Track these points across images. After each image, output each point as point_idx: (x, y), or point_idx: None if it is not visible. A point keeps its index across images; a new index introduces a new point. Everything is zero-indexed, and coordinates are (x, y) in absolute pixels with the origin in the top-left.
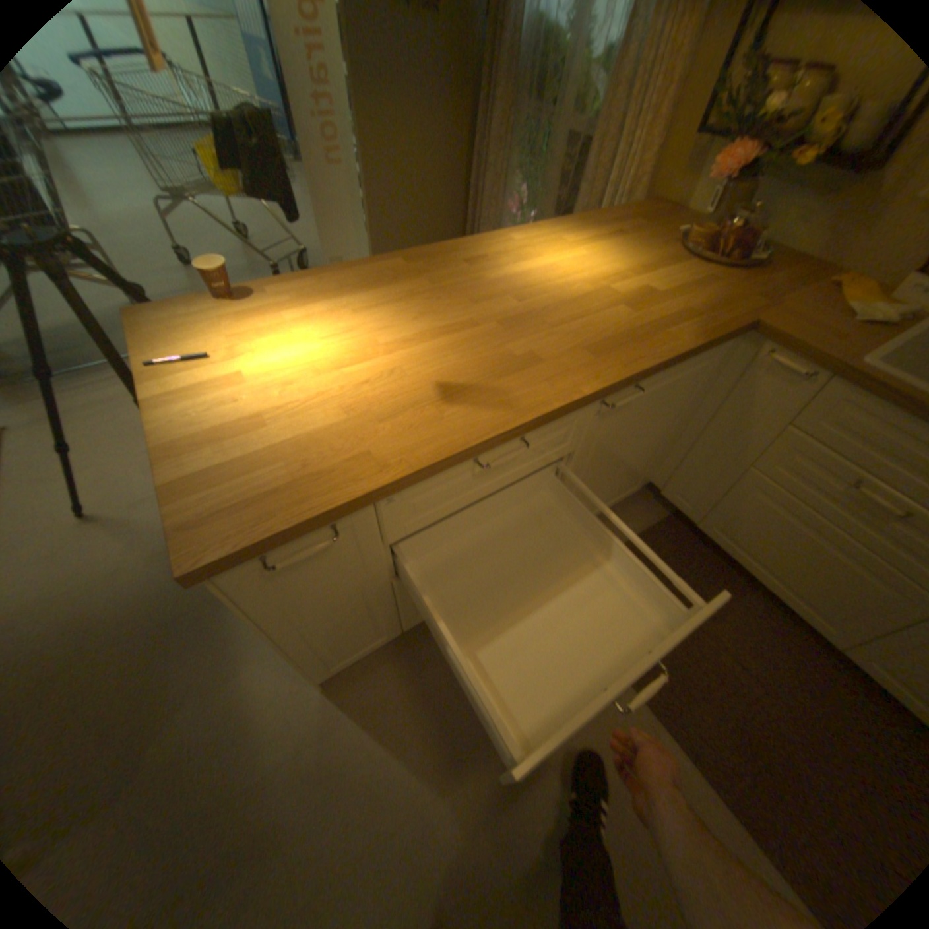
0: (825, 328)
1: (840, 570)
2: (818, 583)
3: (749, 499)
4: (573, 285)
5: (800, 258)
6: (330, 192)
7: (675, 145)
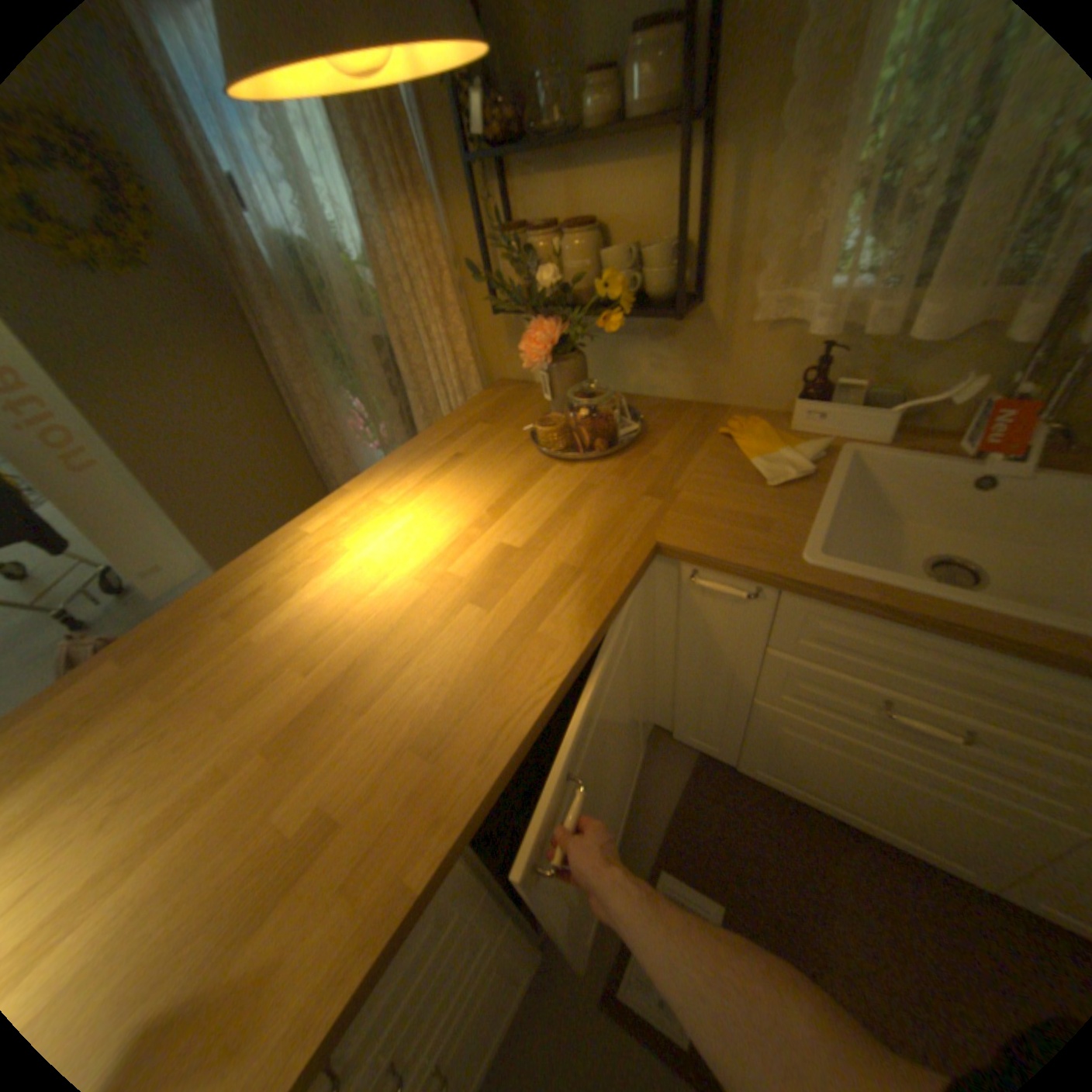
0: (741, 520)
1: (932, 803)
2: (916, 820)
3: (775, 735)
4: (394, 594)
5: (677, 409)
6: (97, 501)
7: (487, 325)
